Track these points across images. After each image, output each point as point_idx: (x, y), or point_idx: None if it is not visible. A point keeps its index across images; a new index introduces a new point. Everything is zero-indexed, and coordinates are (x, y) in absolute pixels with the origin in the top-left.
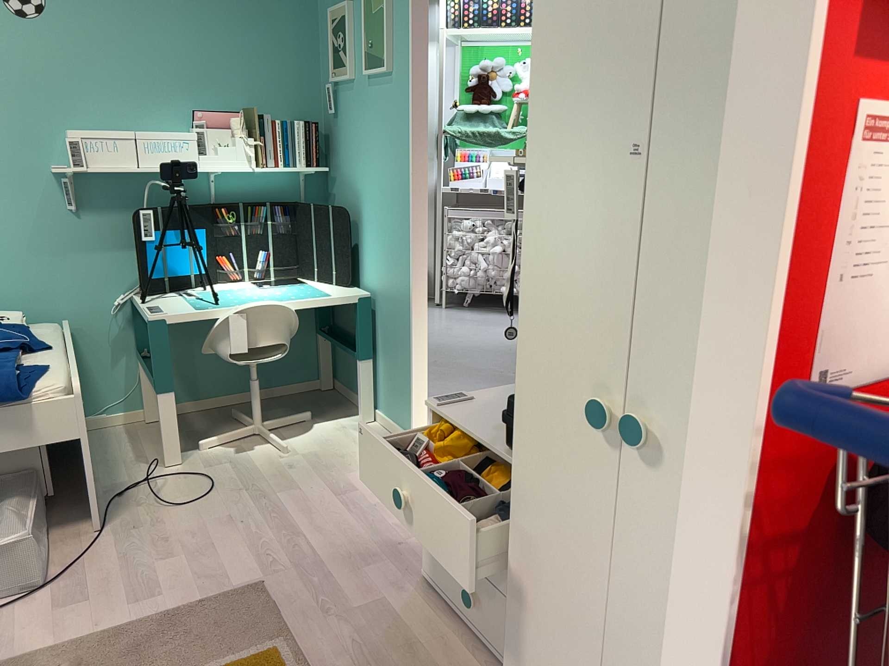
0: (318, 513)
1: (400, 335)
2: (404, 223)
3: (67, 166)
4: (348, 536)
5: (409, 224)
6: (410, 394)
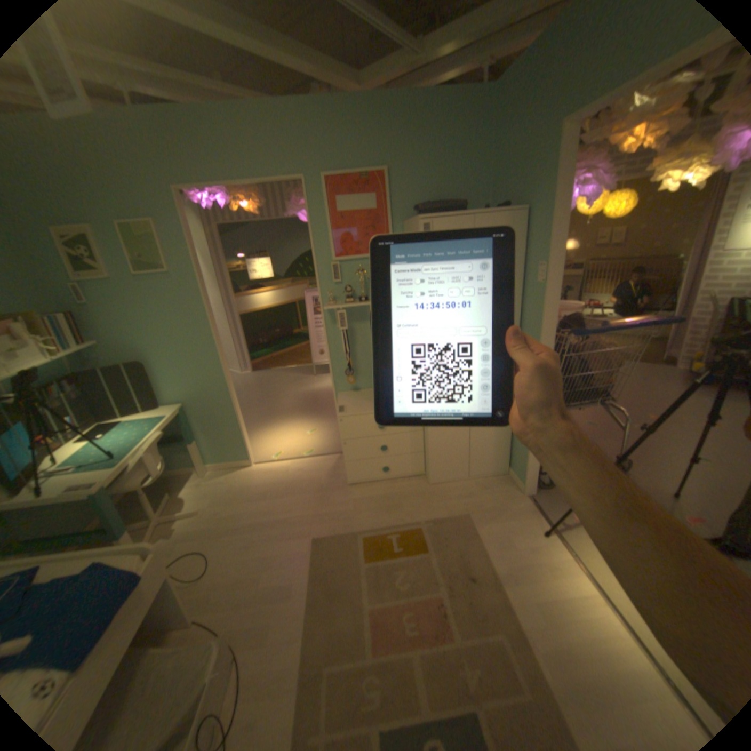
0: (273, 510)
1: (220, 416)
2: (210, 356)
3: None
4: (301, 502)
5: (216, 355)
6: (240, 441)
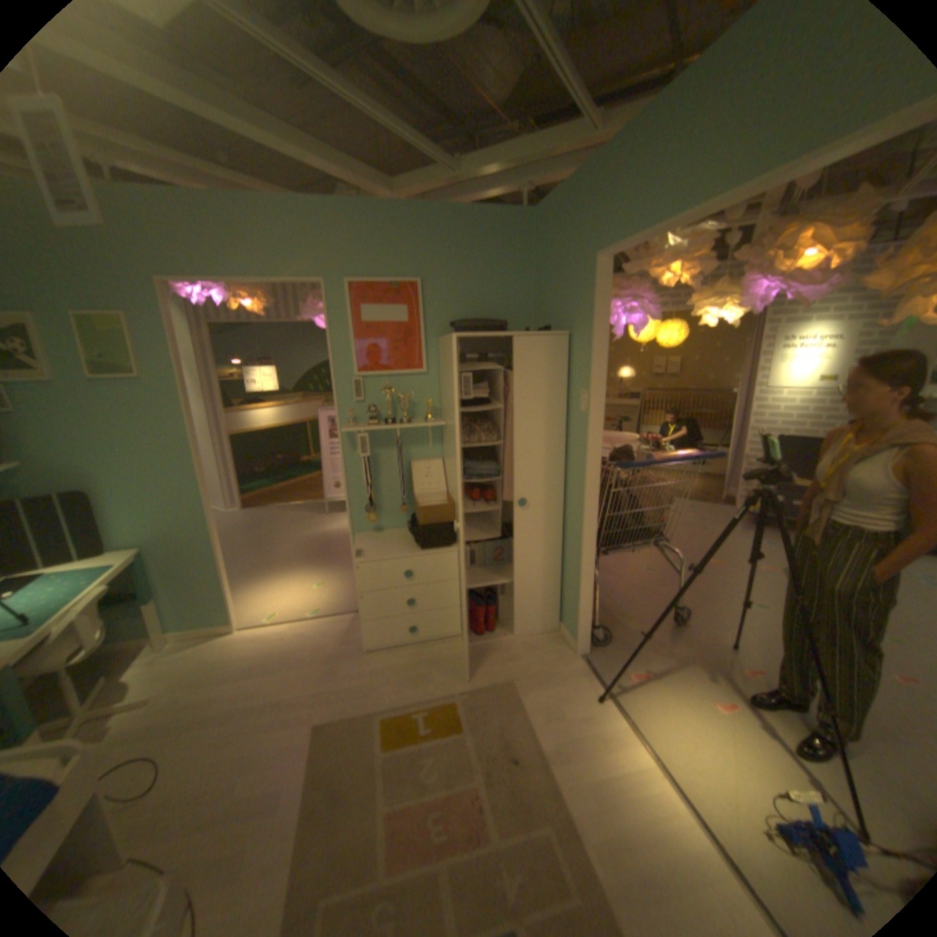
0: (261, 691)
1: (194, 565)
2: (187, 485)
3: None
4: (301, 678)
5: (196, 485)
6: (221, 599)
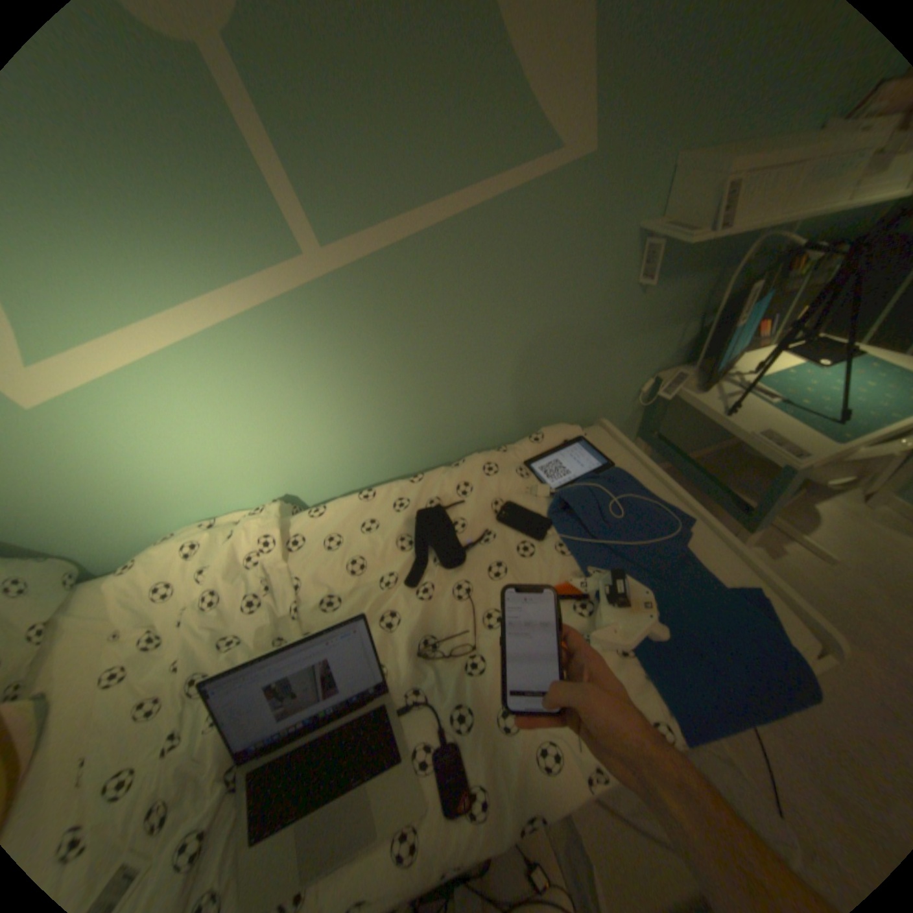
0: None
1: None
2: None
3: (658, 213)
4: None
5: None
6: None
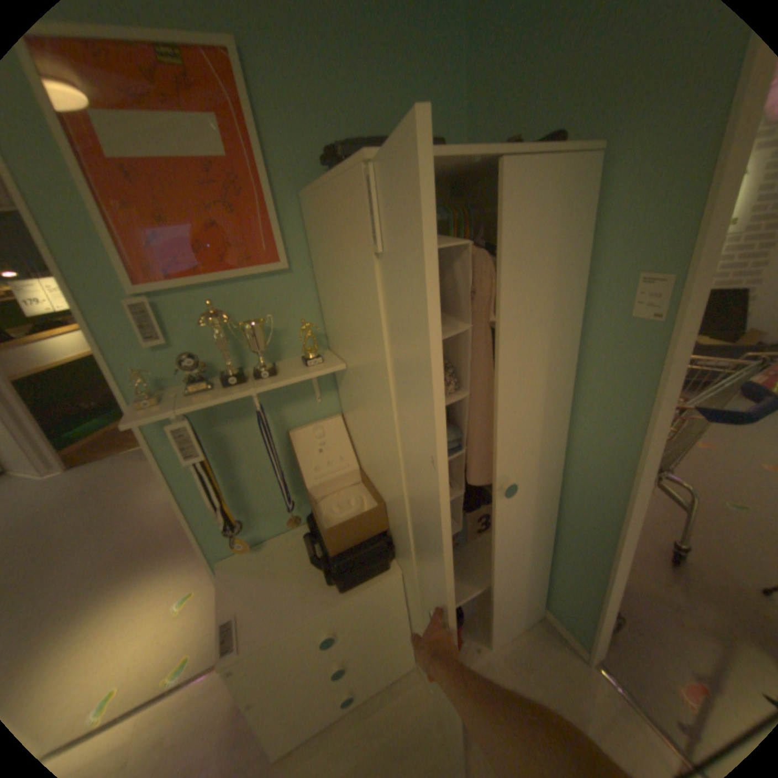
0: None
1: None
2: None
3: None
4: None
5: None
6: None
